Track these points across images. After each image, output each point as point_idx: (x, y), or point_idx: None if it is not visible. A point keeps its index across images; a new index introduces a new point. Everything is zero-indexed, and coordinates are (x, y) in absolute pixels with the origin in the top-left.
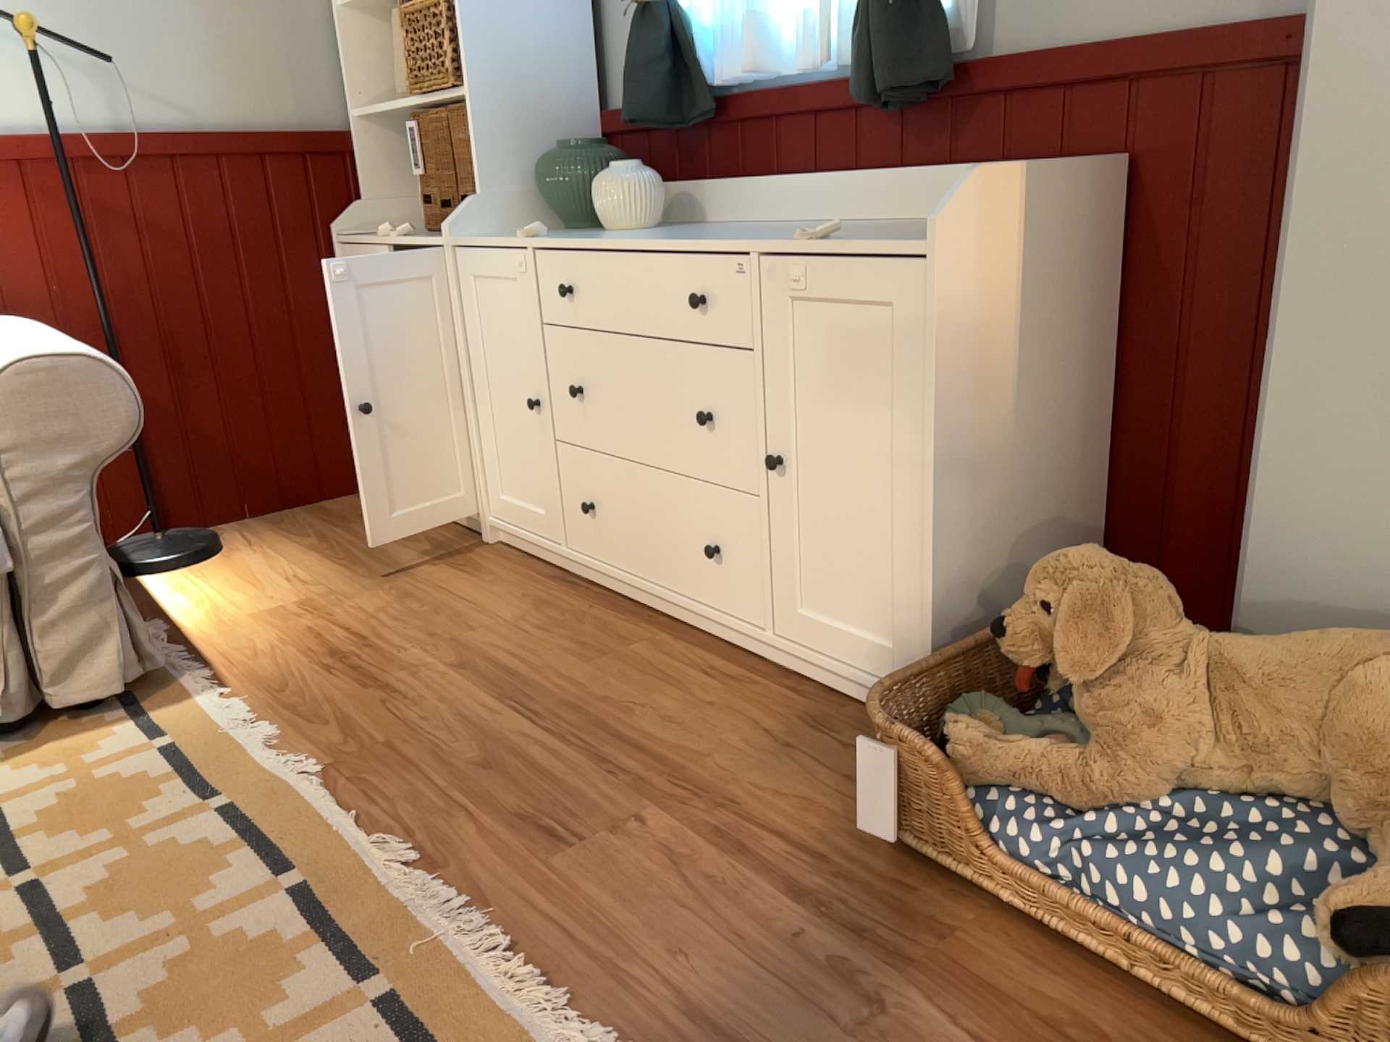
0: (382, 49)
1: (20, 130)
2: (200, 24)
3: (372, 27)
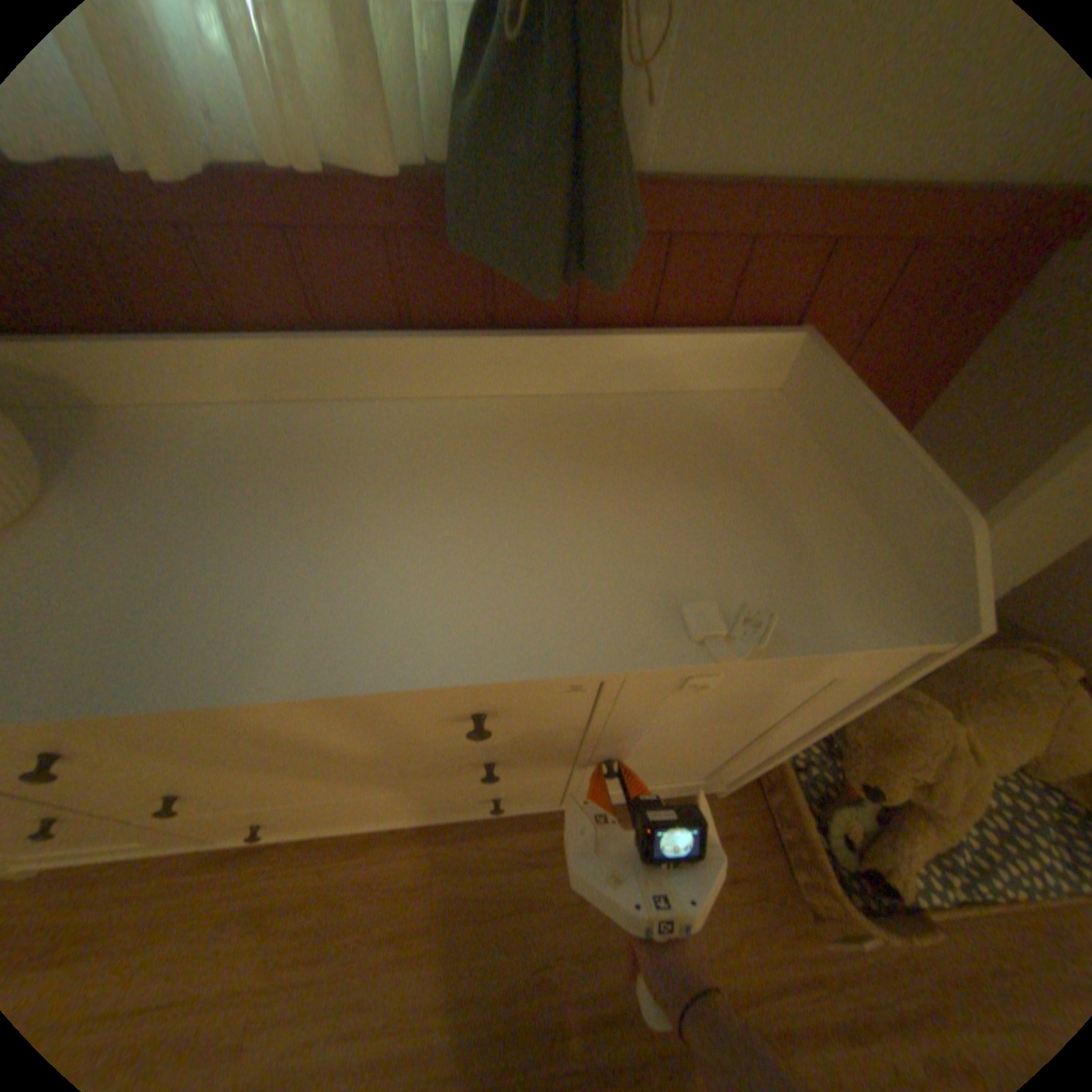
0: None
1: None
2: None
3: None
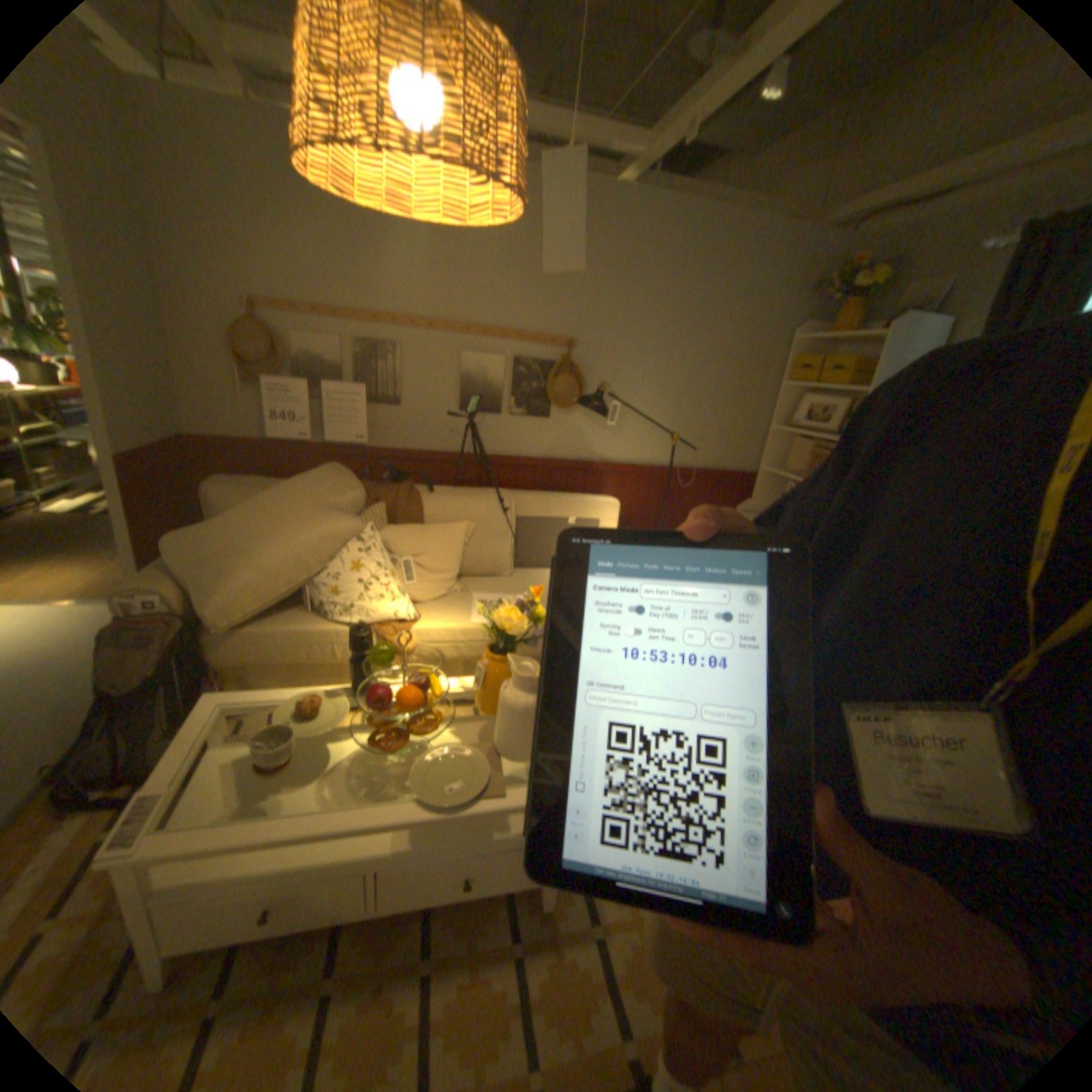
0: (782, 442)
1: (651, 461)
2: (720, 428)
3: (782, 434)
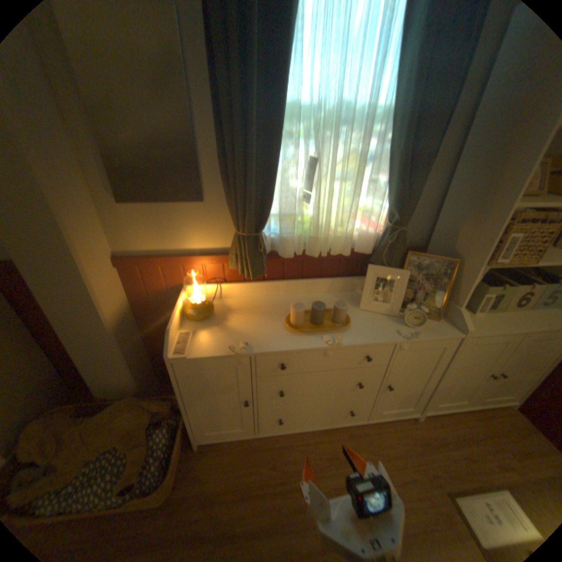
0: None
1: None
2: None
3: None
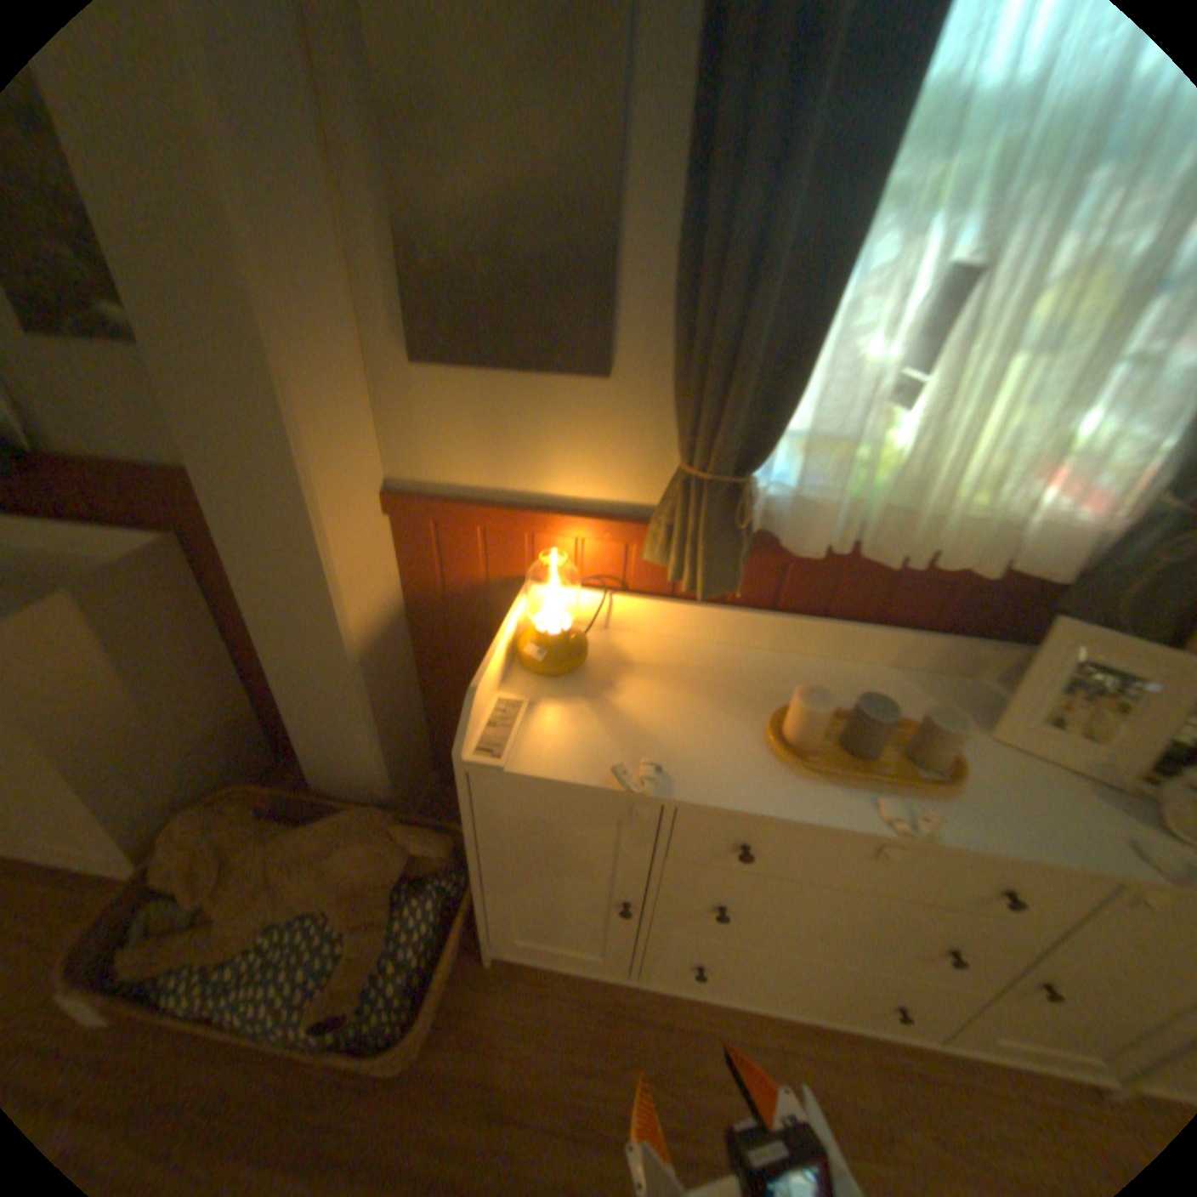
0: None
1: None
2: None
3: None
